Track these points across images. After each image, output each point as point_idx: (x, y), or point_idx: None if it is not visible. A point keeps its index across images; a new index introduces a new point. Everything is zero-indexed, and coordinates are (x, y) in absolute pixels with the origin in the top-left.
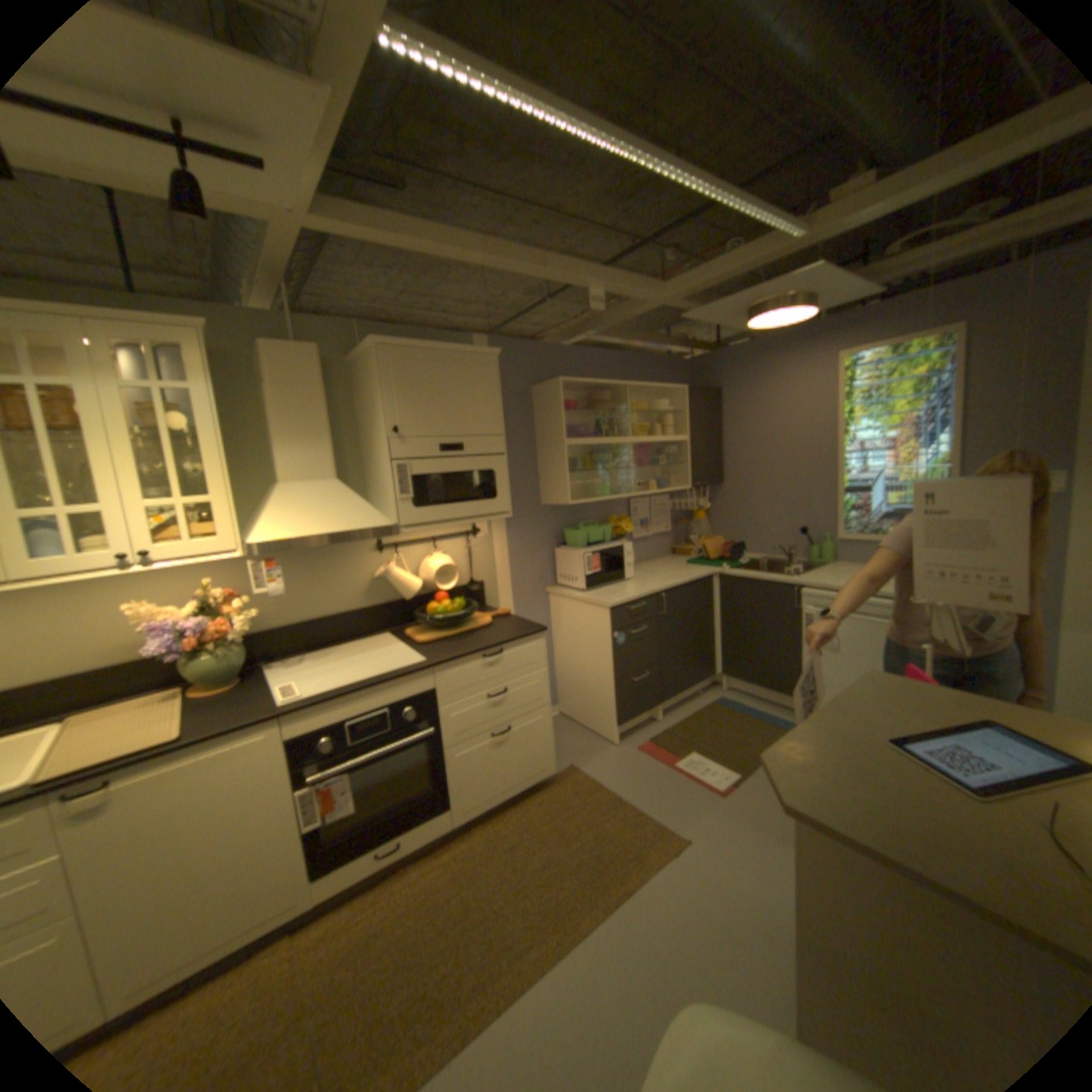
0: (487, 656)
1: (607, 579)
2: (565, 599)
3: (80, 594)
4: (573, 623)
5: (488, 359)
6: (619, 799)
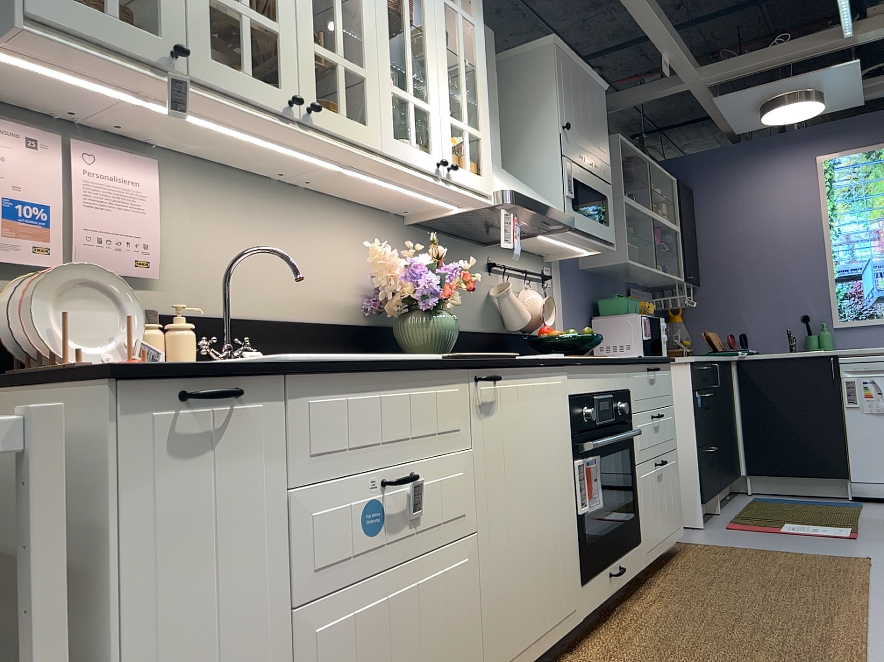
0: (654, 368)
1: (655, 350)
2: None
3: (305, 227)
4: None
5: (603, 92)
6: (763, 549)
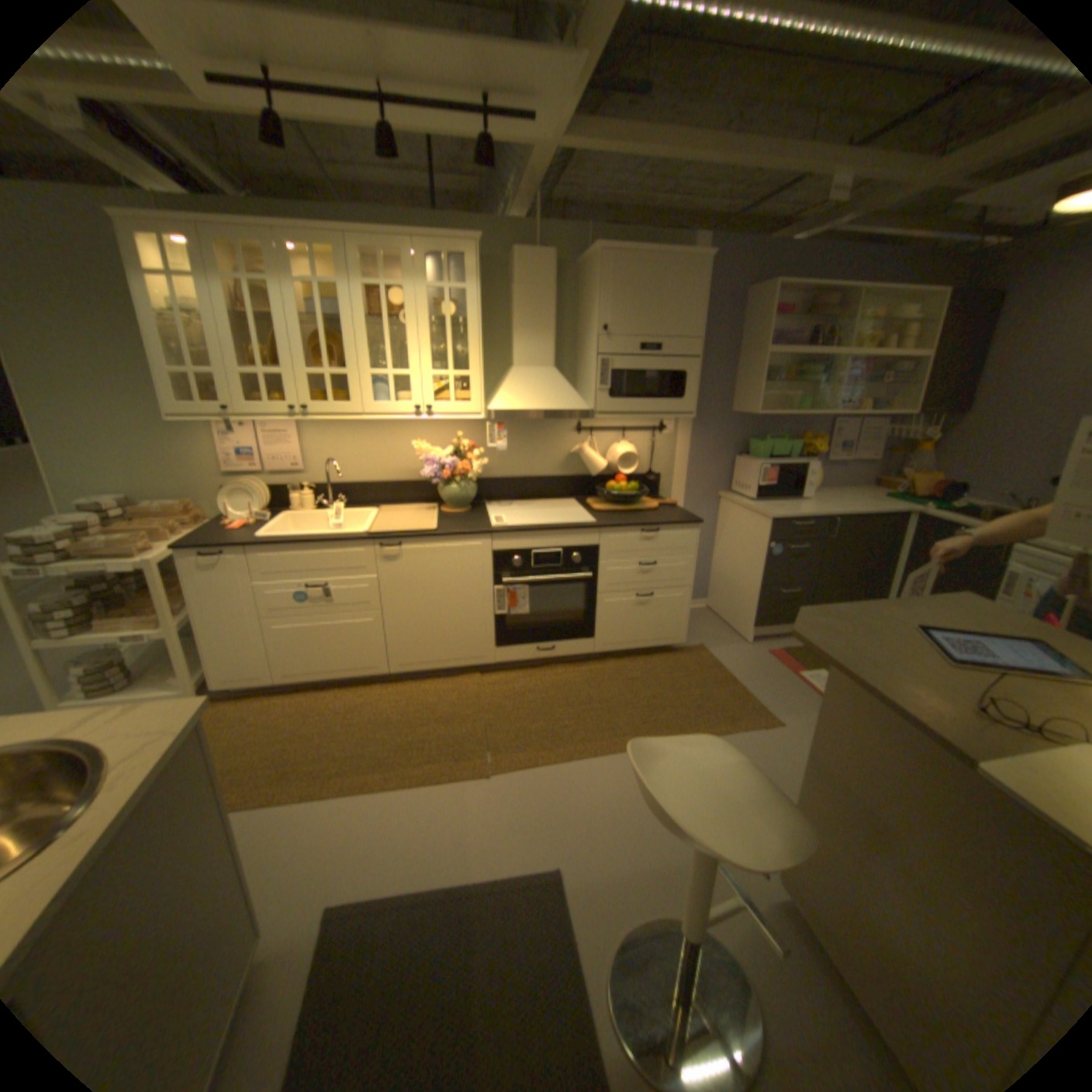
0: (645, 531)
1: (783, 494)
2: (735, 505)
3: (393, 432)
4: (737, 528)
5: (703, 260)
6: (735, 679)
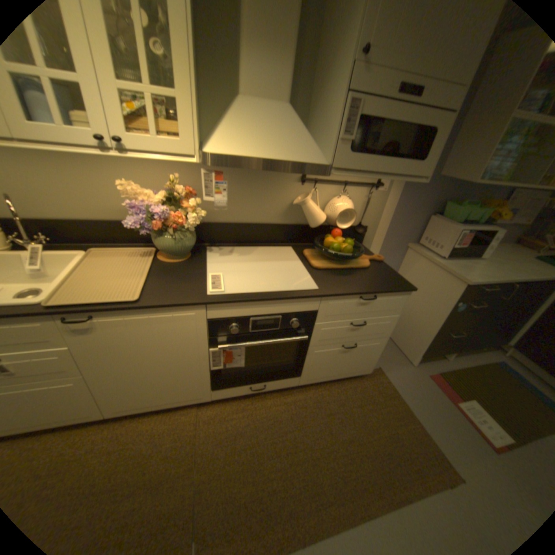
0: (364, 299)
1: (468, 254)
2: (423, 258)
3: (96, 164)
4: (422, 278)
5: None
6: (412, 413)
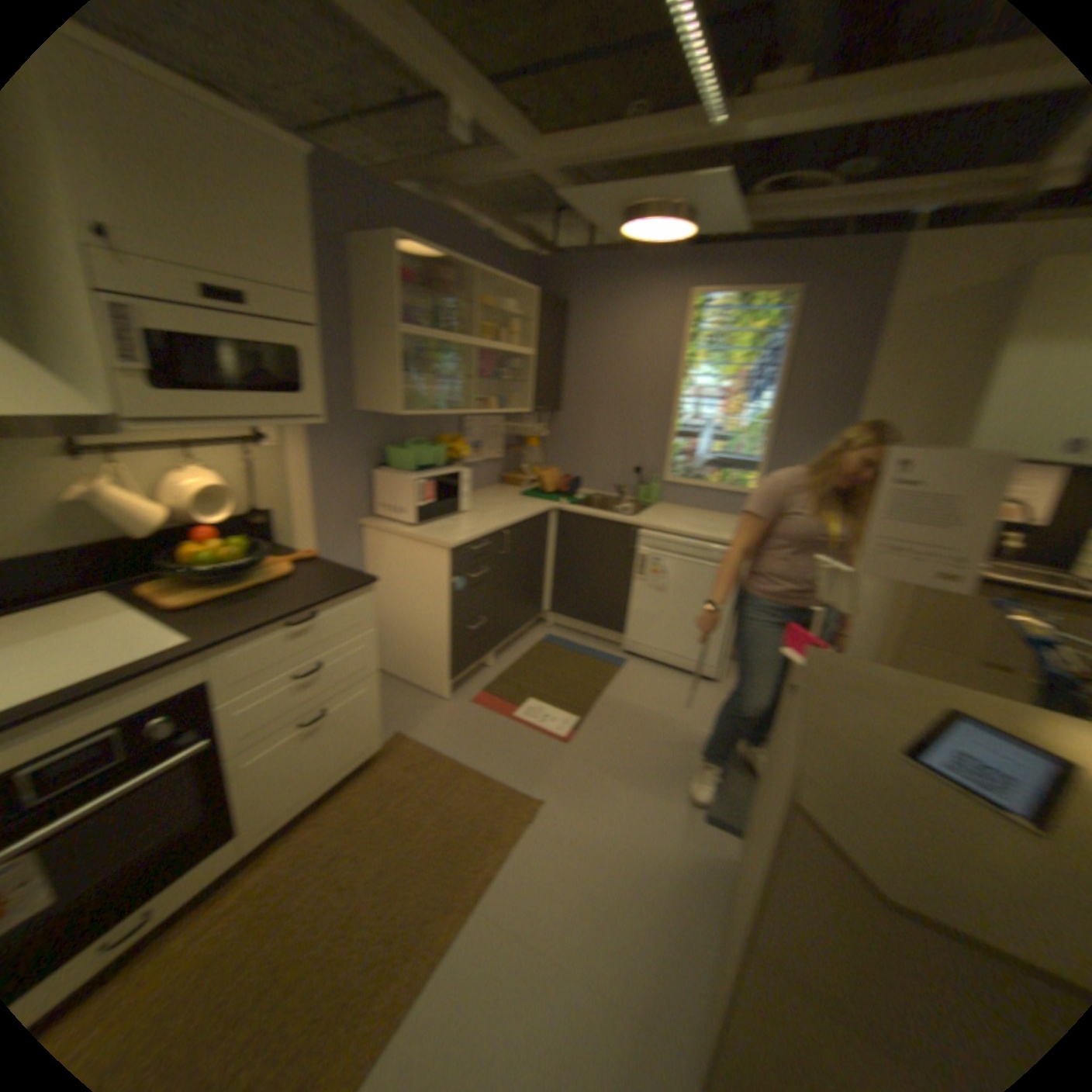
0: (299, 622)
1: (445, 511)
2: (392, 534)
3: None
4: (402, 563)
5: (296, 156)
6: (463, 764)
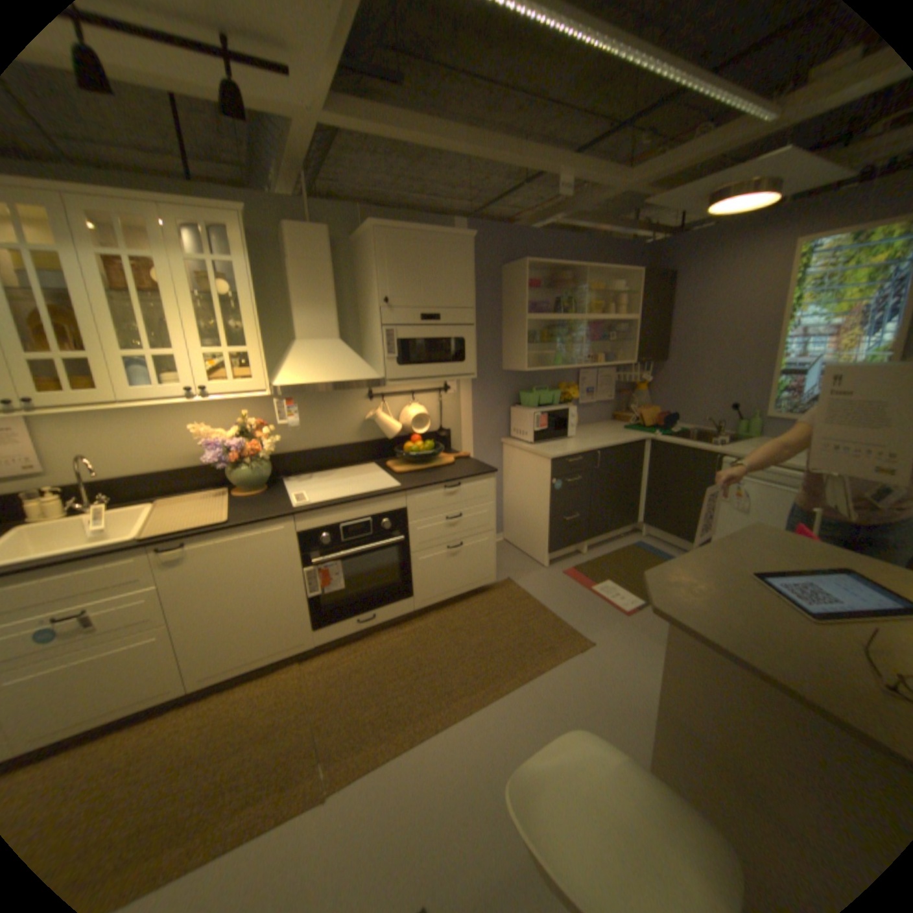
0: (448, 486)
1: (552, 435)
2: (516, 449)
3: (162, 414)
4: (521, 469)
5: (466, 240)
6: (543, 606)
